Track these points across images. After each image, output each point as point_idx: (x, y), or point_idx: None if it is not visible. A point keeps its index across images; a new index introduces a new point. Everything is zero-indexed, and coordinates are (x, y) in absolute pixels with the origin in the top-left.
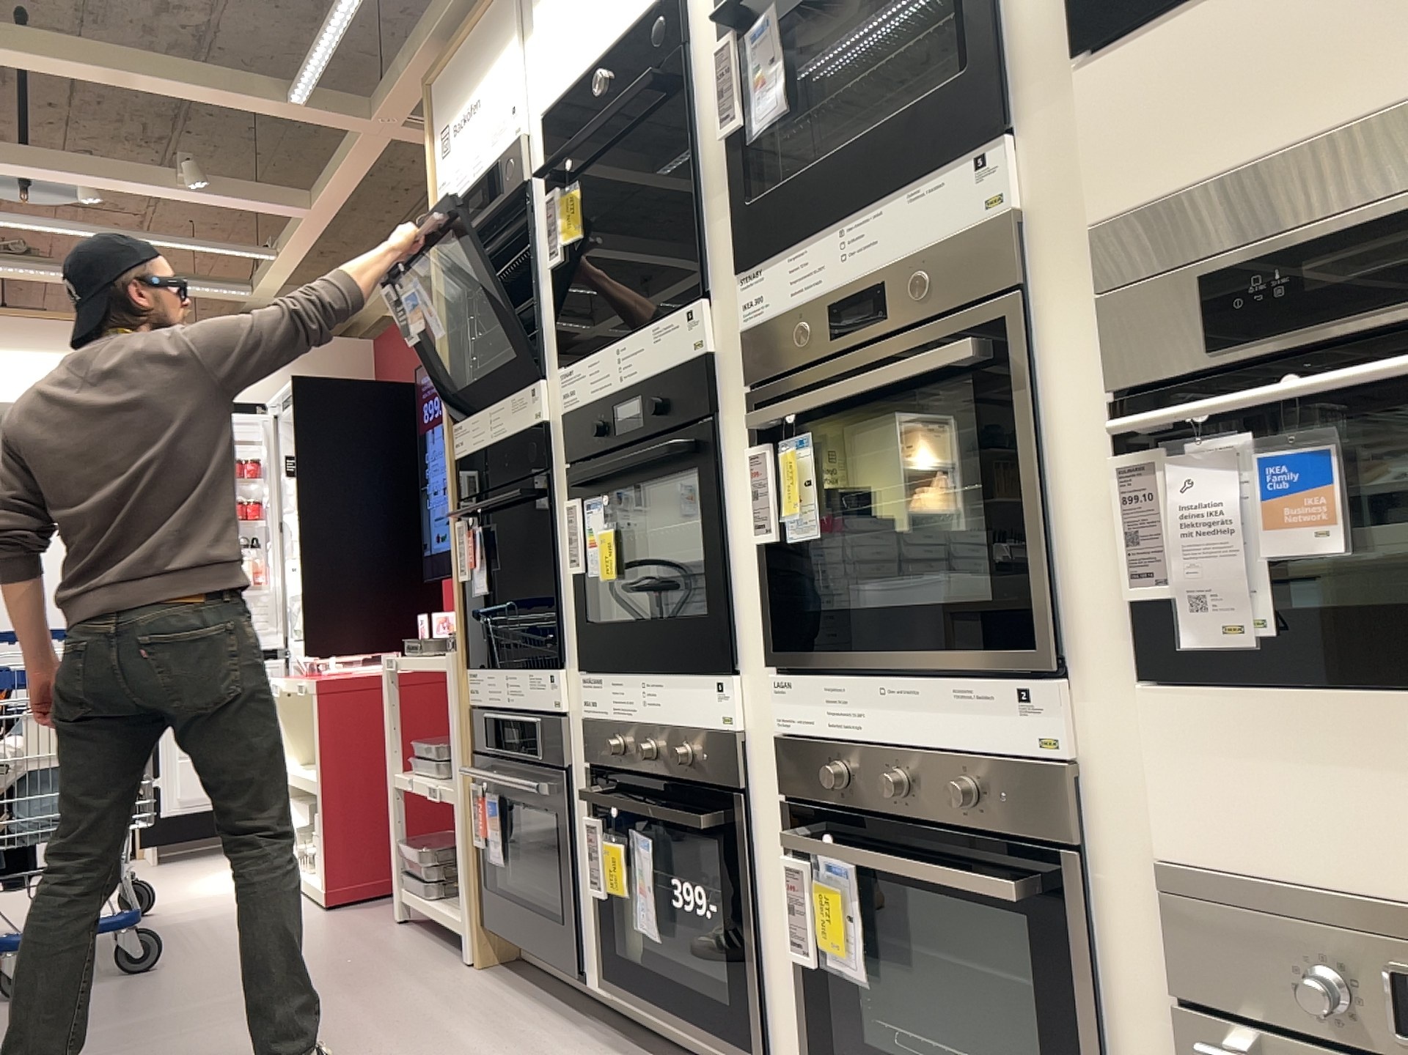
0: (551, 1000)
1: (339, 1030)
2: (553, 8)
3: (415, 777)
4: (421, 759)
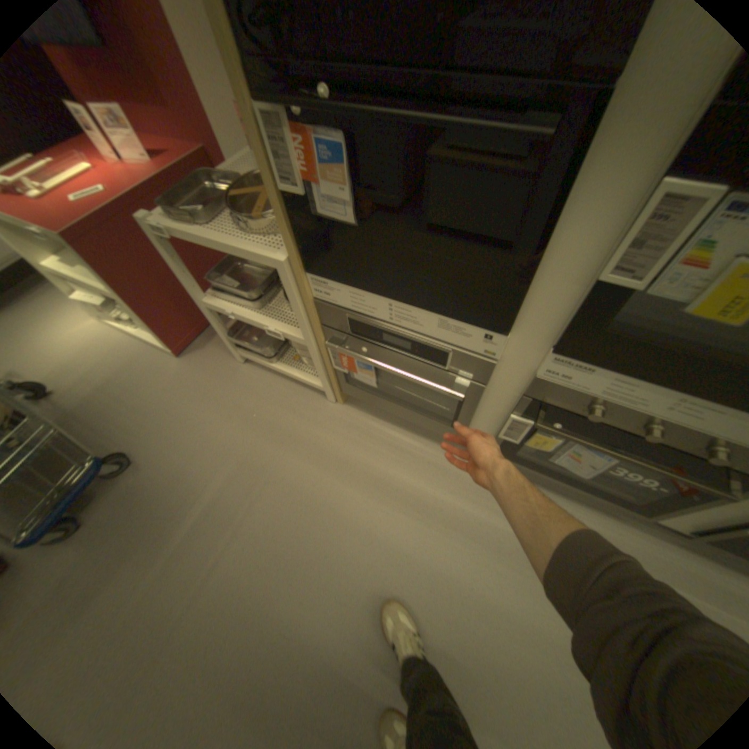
0: (412, 425)
1: (325, 494)
2: None
3: (230, 307)
4: (228, 294)
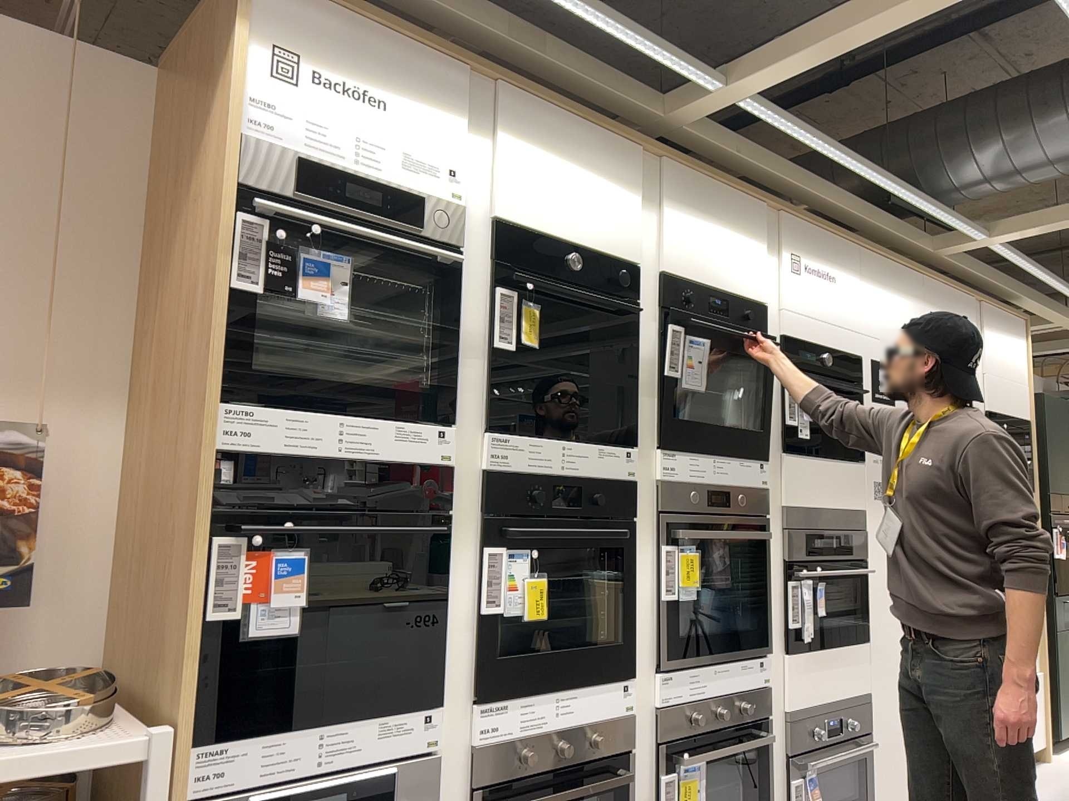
0: None
1: None
2: (530, 164)
3: None
4: None
